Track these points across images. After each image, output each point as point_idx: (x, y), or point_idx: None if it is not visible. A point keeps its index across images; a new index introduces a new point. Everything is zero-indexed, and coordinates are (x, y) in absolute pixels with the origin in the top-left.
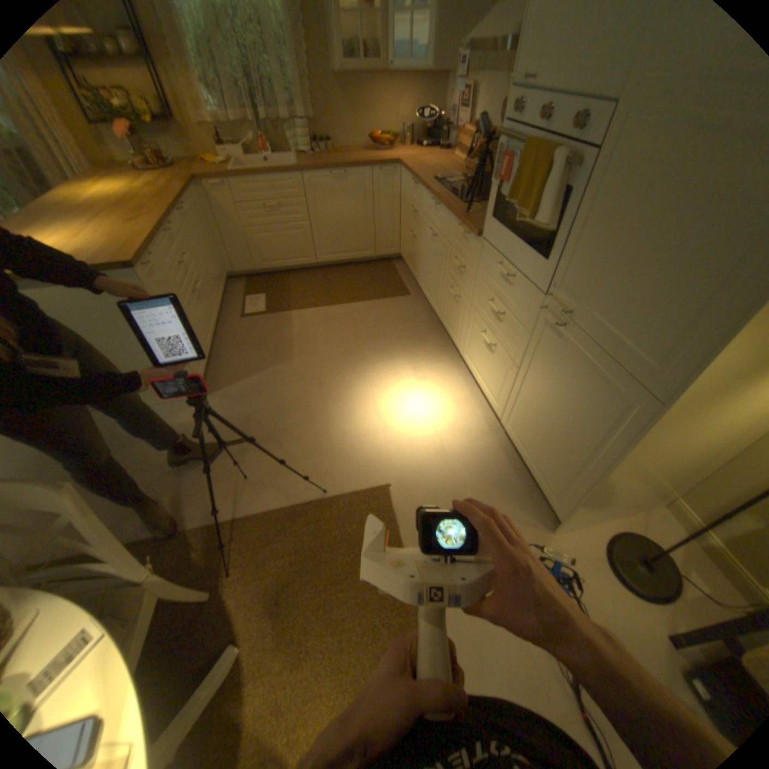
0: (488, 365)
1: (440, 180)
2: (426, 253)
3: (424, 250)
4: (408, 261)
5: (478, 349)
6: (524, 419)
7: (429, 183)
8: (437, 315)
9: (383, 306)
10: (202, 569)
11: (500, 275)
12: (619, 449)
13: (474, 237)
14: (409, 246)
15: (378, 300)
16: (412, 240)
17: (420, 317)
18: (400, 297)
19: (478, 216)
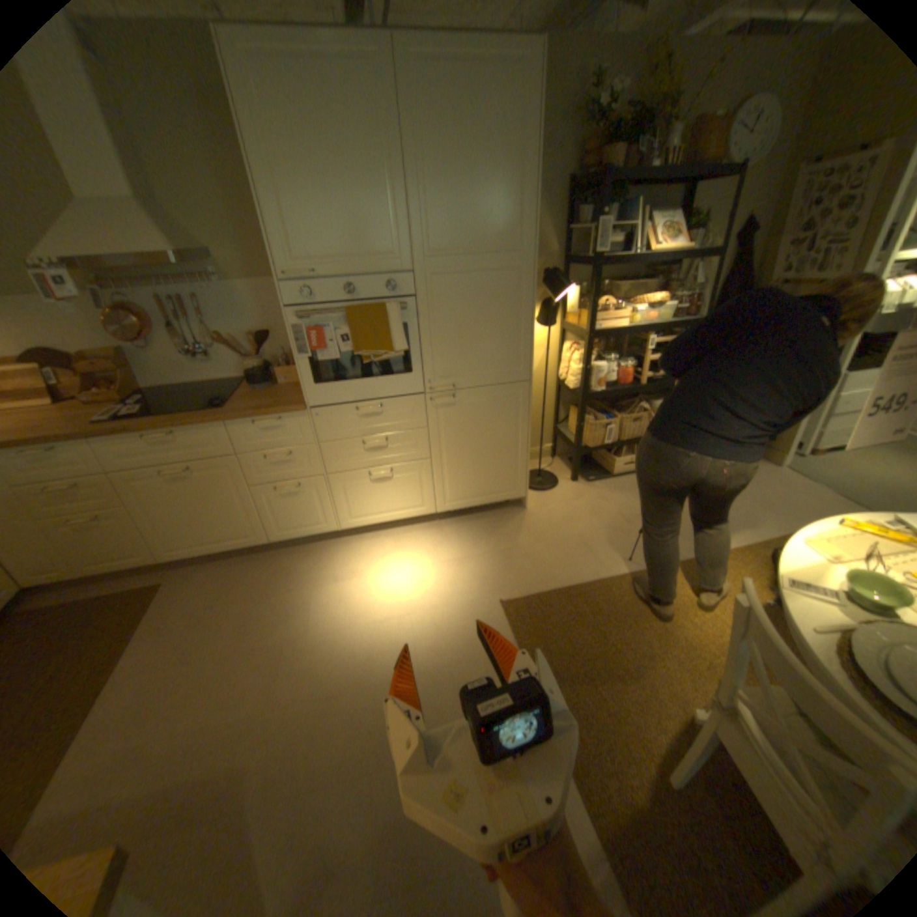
0: (393, 490)
1: (107, 419)
2: (166, 504)
3: (156, 506)
4: (88, 562)
5: (369, 494)
6: (460, 479)
7: (102, 427)
8: (257, 541)
9: (162, 619)
10: (645, 801)
11: (362, 415)
12: (526, 417)
13: (299, 412)
14: (75, 543)
15: (138, 627)
16: (83, 528)
17: (227, 572)
18: (156, 596)
19: (263, 403)
